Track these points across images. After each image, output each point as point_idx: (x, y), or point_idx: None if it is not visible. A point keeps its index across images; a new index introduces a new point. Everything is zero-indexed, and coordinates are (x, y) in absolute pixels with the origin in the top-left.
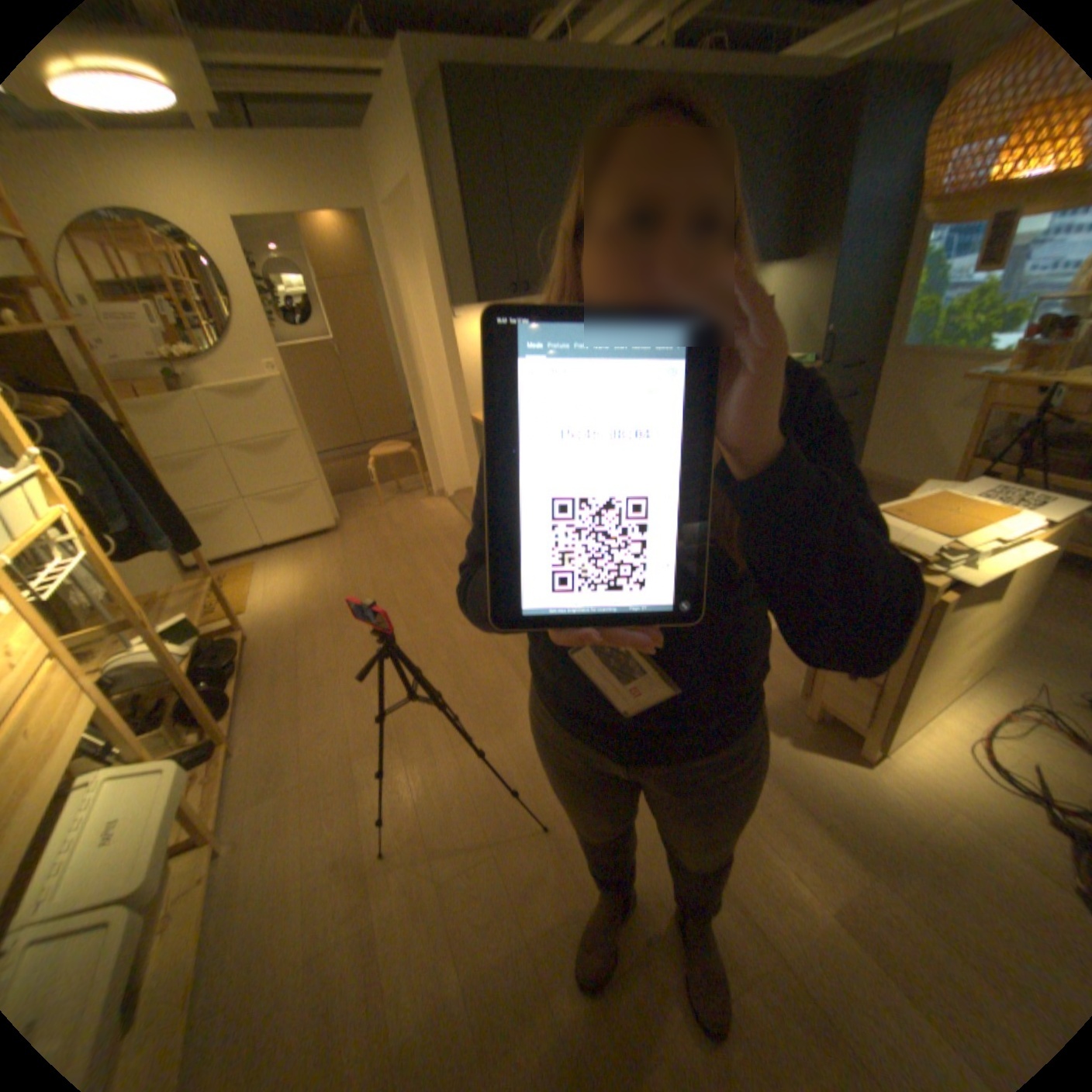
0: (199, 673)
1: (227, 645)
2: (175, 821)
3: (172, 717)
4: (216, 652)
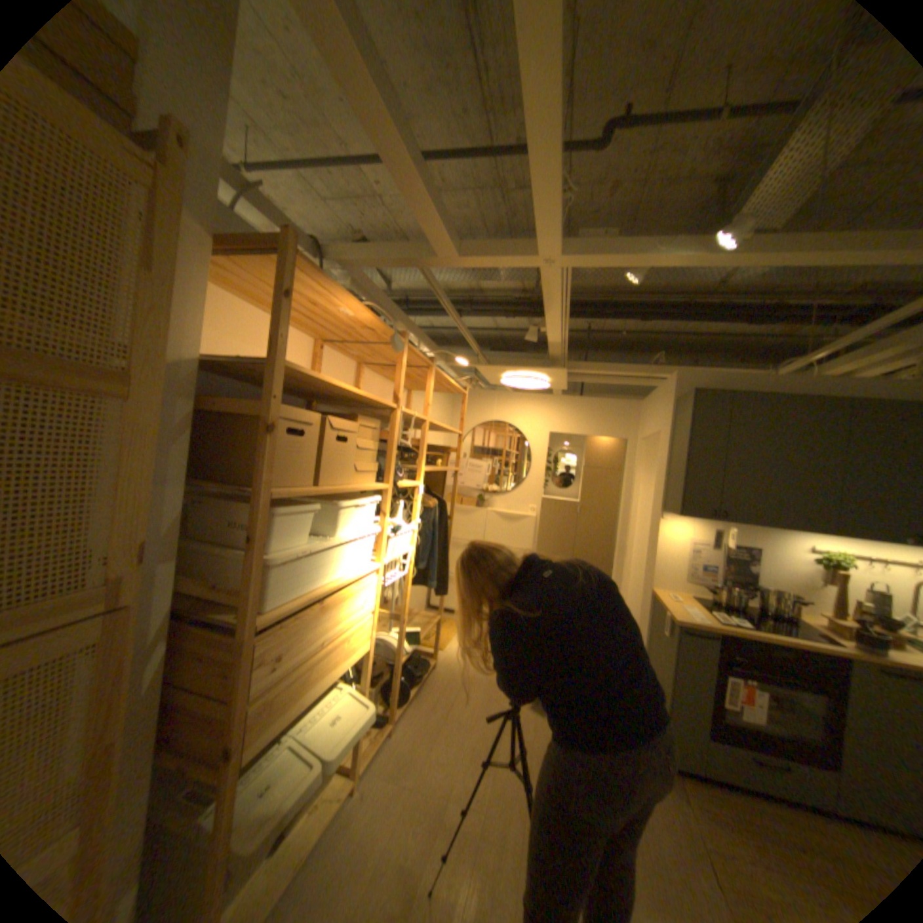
0: (404, 671)
1: (425, 664)
2: (358, 742)
3: (381, 687)
4: (418, 664)
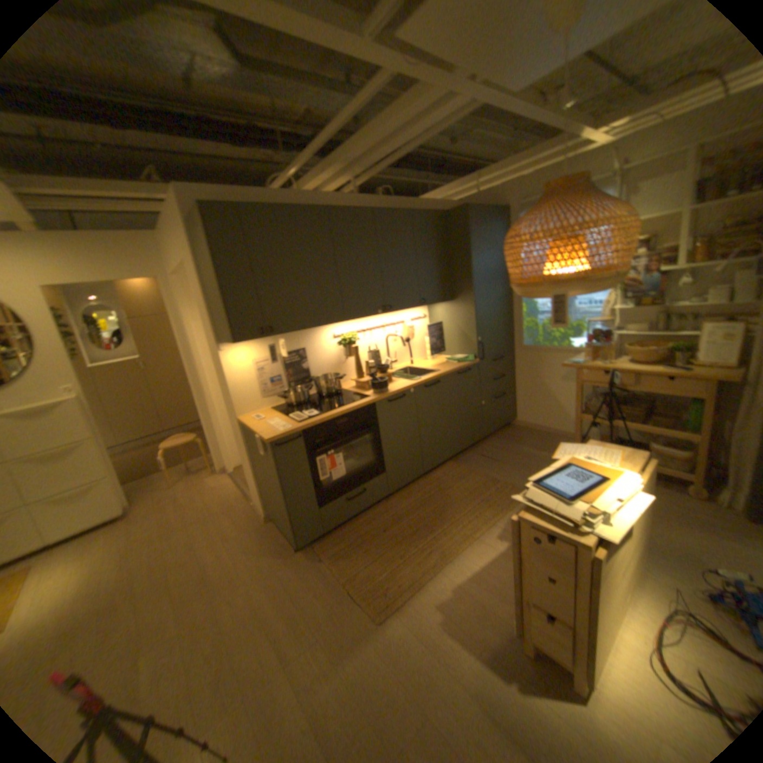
0: None
1: None
2: None
3: None
4: None
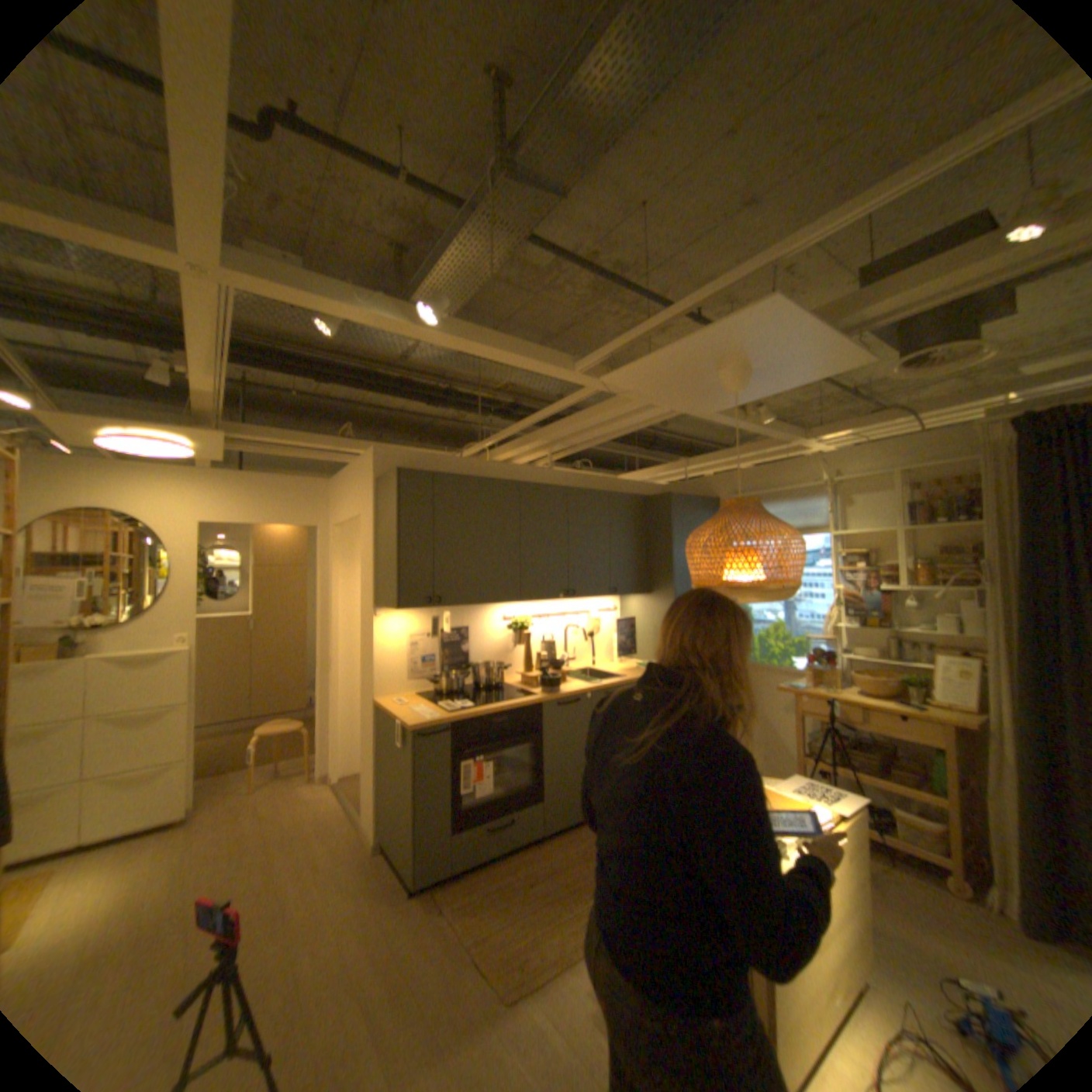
0: None
1: None
2: None
3: None
4: None
